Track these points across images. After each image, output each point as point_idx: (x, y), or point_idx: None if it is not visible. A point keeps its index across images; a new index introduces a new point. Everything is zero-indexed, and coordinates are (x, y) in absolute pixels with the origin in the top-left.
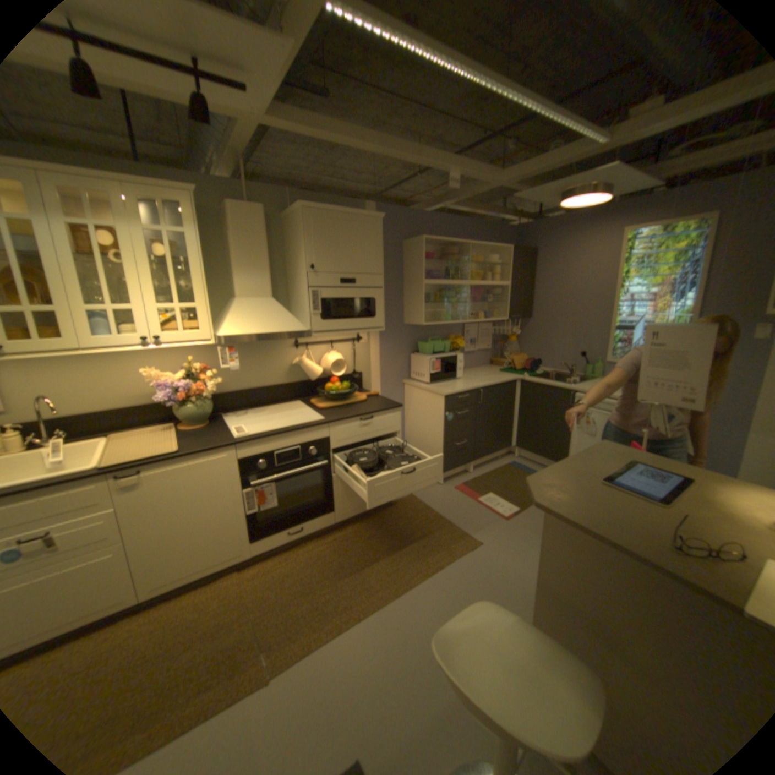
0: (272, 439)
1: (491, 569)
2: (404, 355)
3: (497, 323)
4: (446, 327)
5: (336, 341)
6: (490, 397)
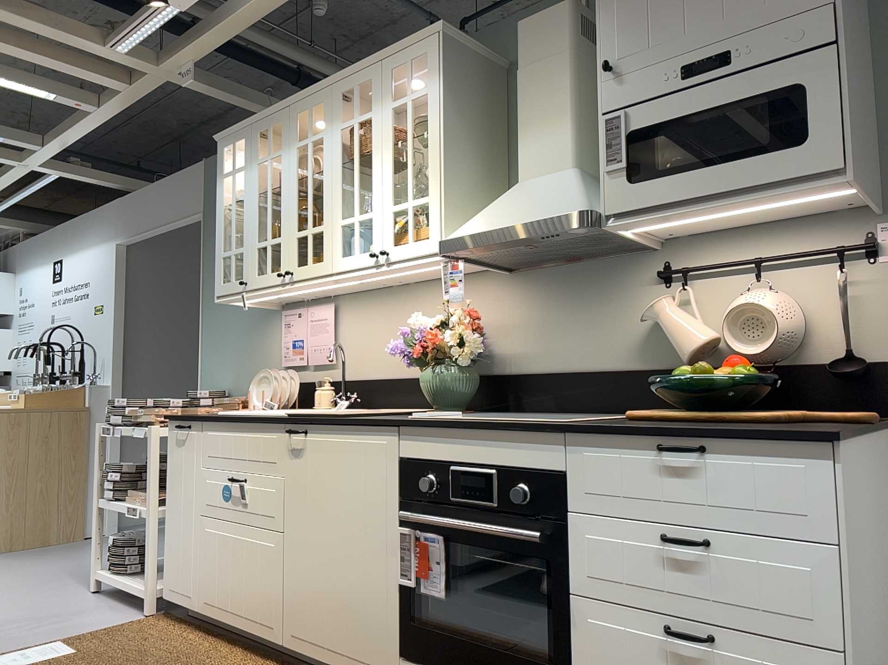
0: (449, 436)
1: None
2: None
3: None
4: None
5: (769, 258)
6: None
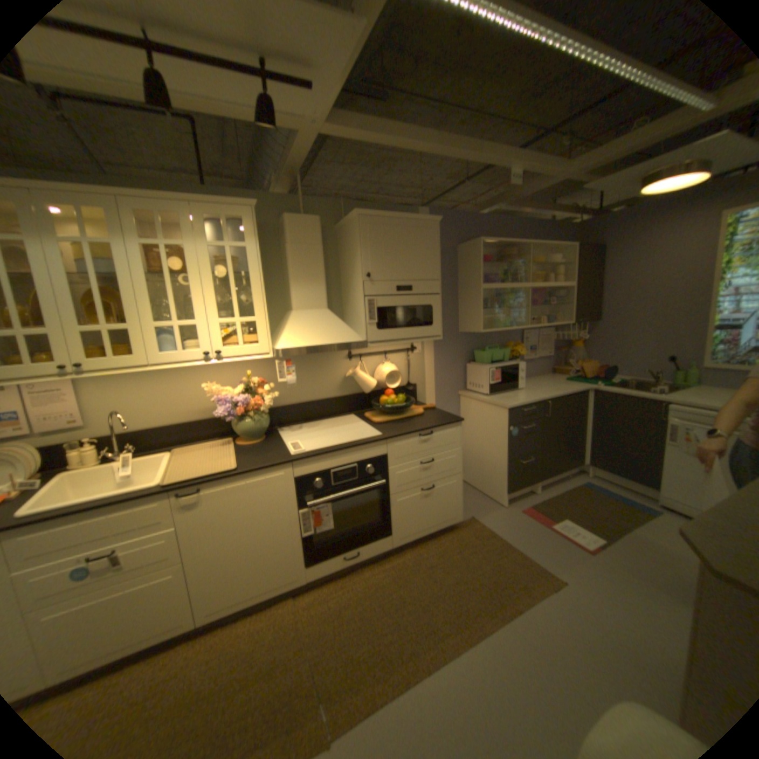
0: (328, 457)
1: (584, 620)
2: (459, 365)
3: (559, 328)
4: (504, 334)
5: (389, 352)
6: (560, 410)
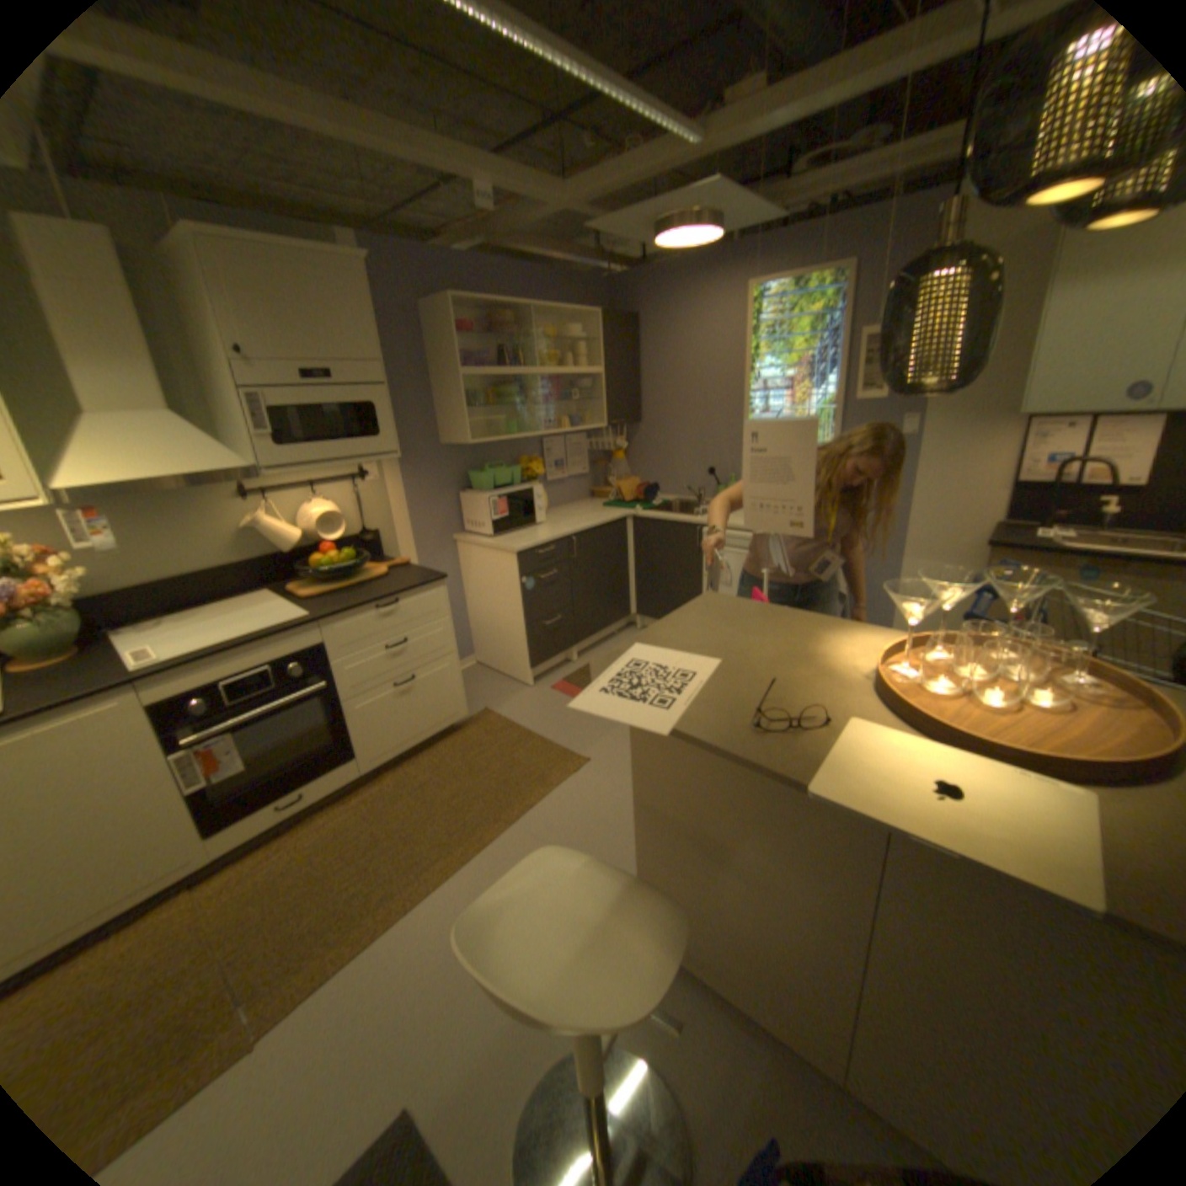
0: (209, 662)
1: (600, 793)
2: (448, 496)
3: (593, 433)
4: (514, 444)
5: (319, 481)
6: (589, 547)
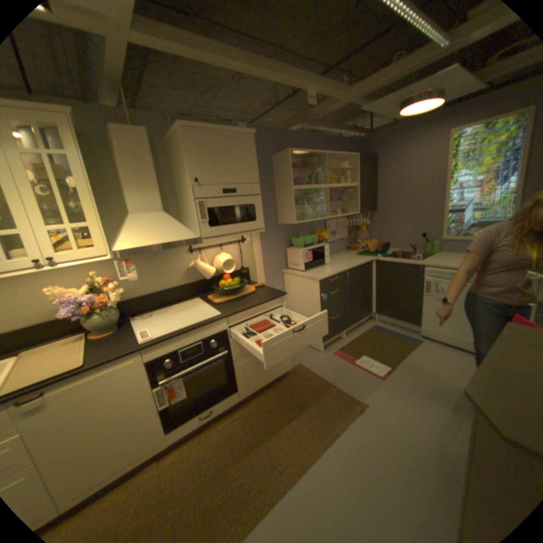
0: (174, 340)
1: (381, 433)
2: (281, 250)
3: (349, 217)
4: (312, 223)
5: (224, 244)
6: (354, 277)
